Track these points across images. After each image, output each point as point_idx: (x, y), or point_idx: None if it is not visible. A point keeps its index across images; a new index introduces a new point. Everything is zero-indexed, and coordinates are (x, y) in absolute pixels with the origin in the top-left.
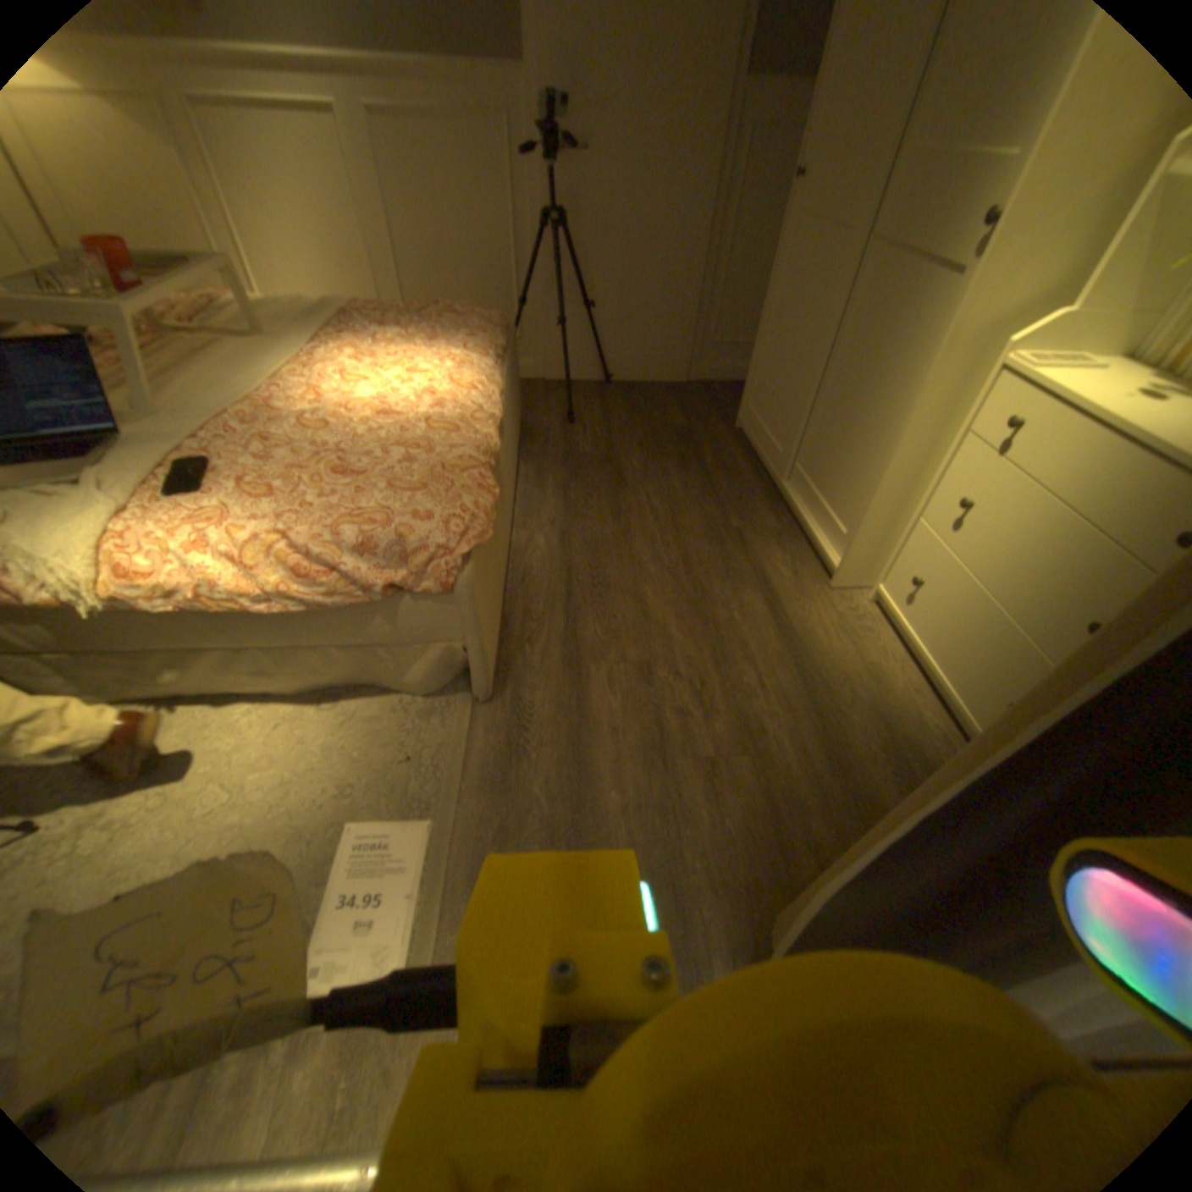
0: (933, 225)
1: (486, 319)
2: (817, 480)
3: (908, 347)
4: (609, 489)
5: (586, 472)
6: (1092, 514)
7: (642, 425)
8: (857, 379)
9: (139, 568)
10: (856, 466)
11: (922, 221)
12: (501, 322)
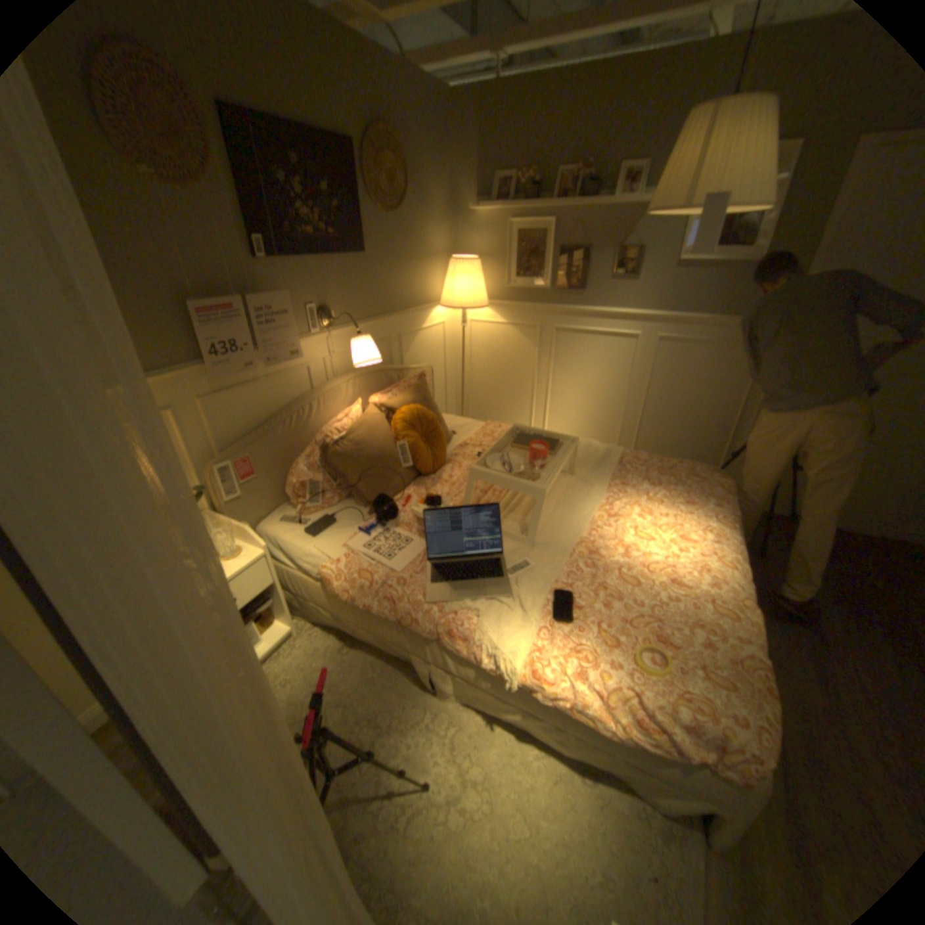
0: None
1: (727, 490)
2: None
3: None
4: (811, 646)
5: (784, 618)
6: None
7: (837, 580)
8: None
9: (546, 679)
10: None
11: None
12: (736, 491)
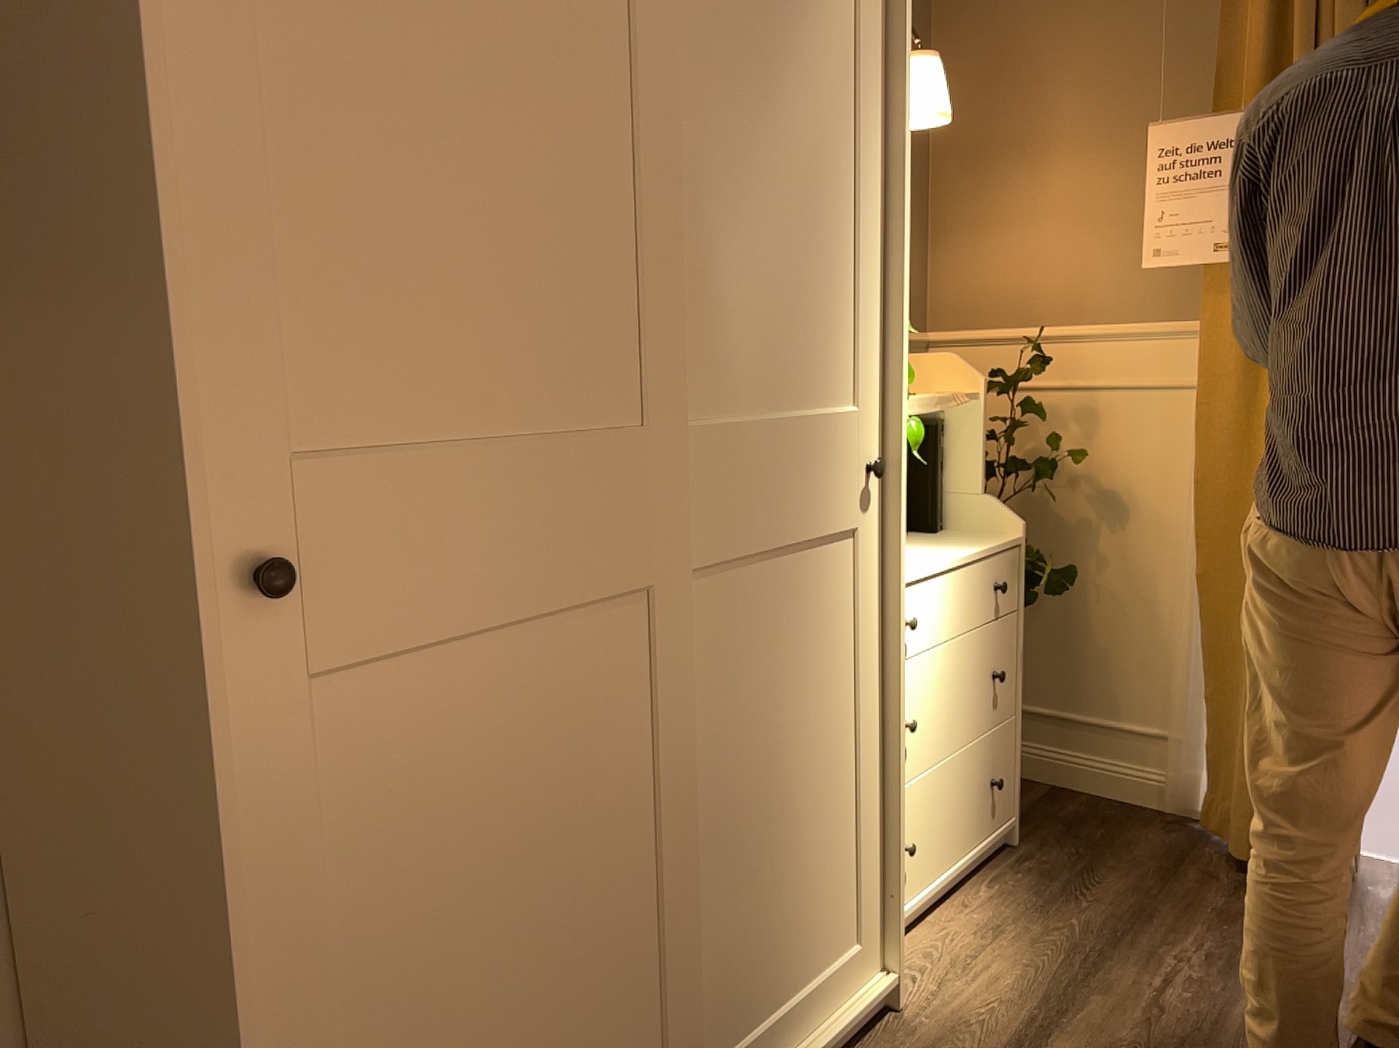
0: (794, 509)
1: None
2: (761, 1009)
3: (825, 660)
4: None
5: None
6: (965, 630)
7: None
8: (760, 785)
9: None
10: (824, 870)
11: (774, 513)
12: None
